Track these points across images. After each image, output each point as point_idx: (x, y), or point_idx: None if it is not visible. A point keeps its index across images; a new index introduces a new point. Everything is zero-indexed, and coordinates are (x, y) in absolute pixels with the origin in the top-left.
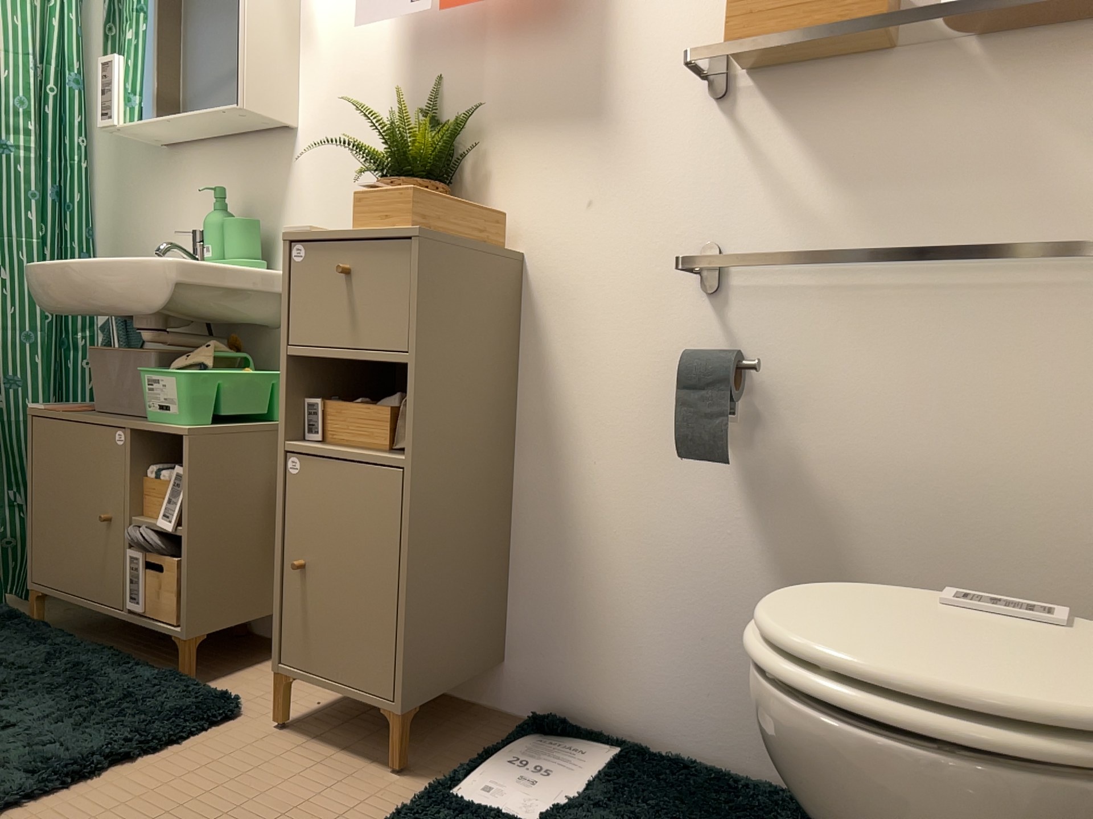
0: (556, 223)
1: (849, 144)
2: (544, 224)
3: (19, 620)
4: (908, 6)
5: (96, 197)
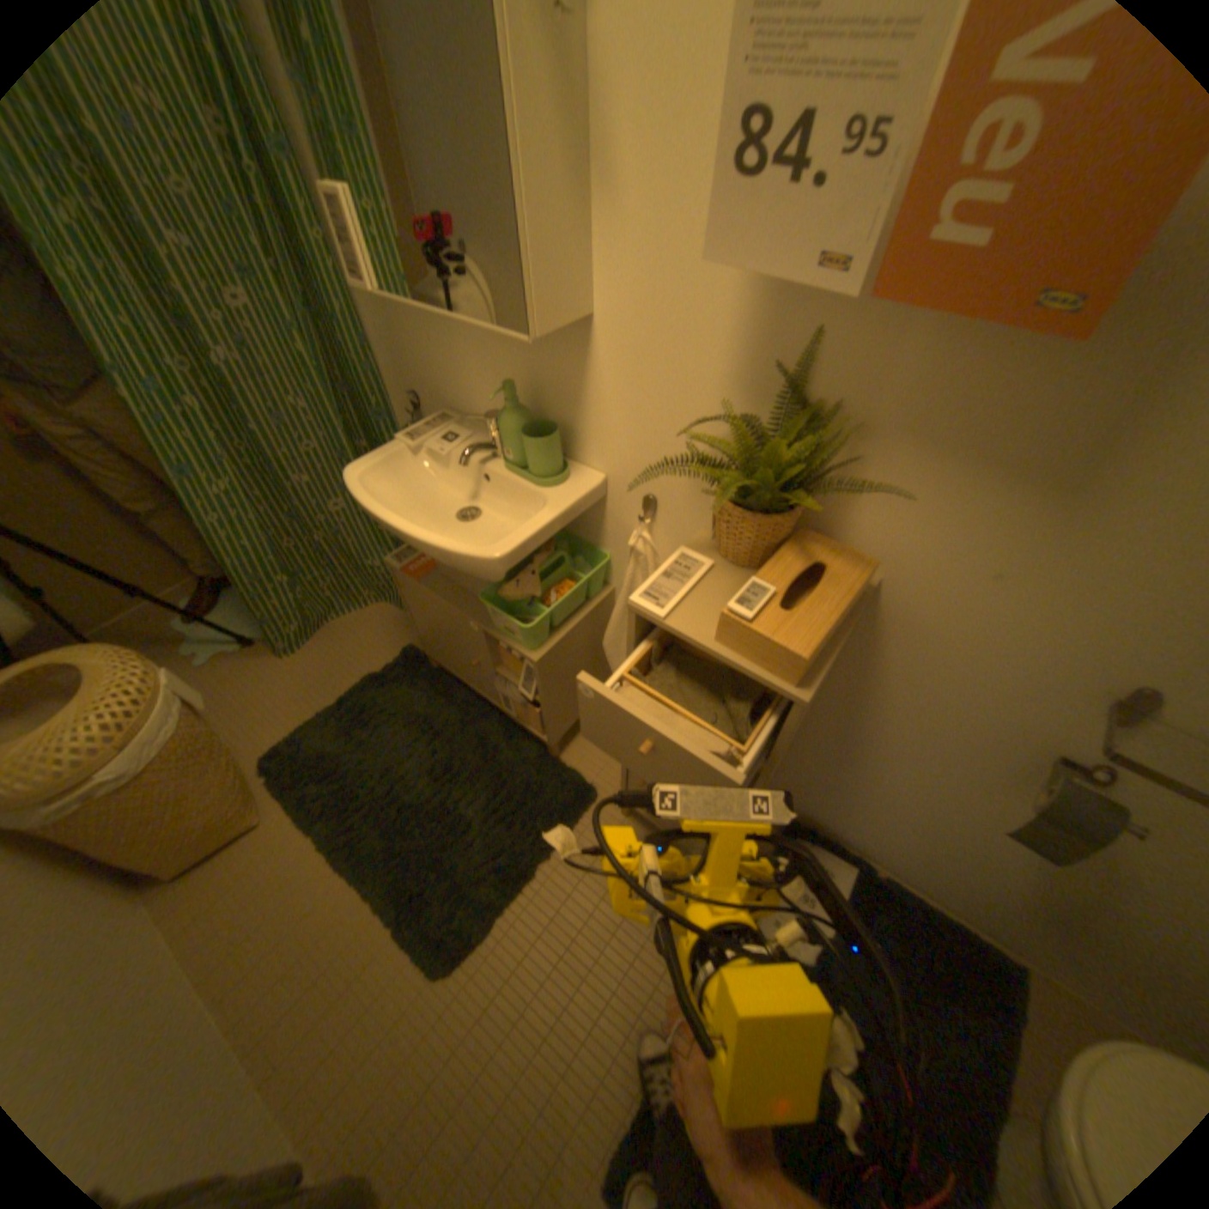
0: (941, 571)
1: None
2: (922, 564)
3: (421, 676)
4: None
5: (344, 288)
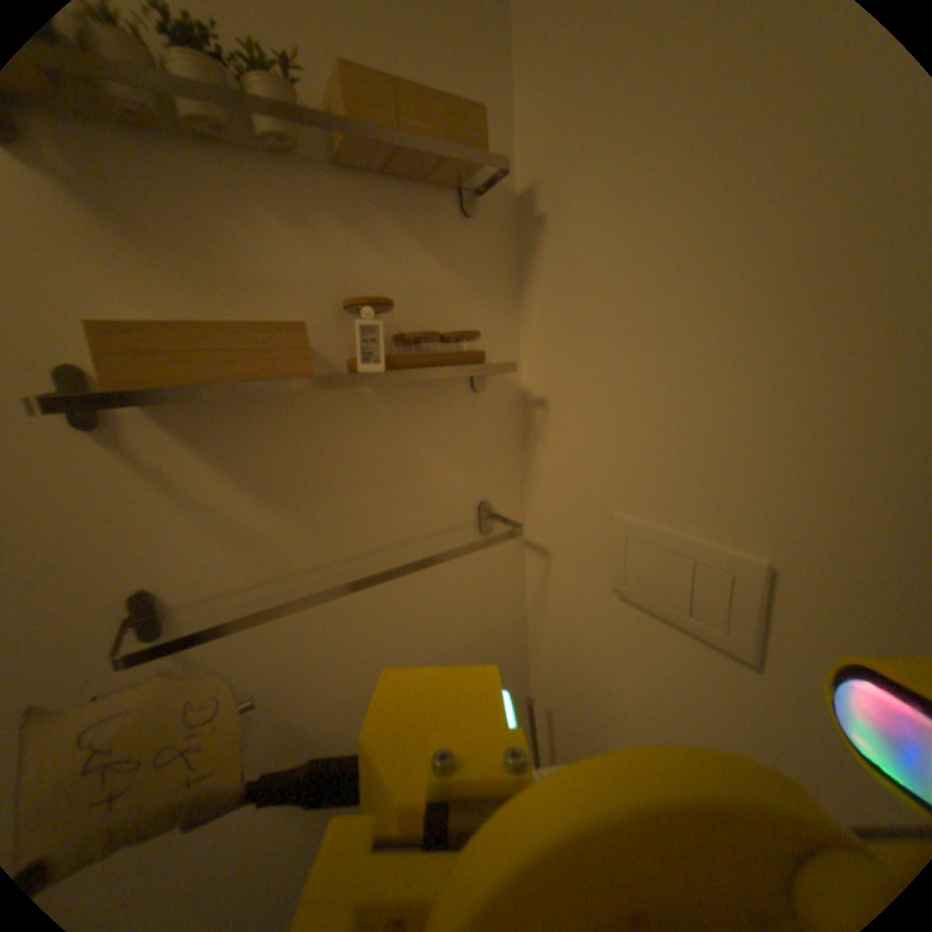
0: None
1: (288, 463)
2: None
3: None
4: (318, 338)
5: None
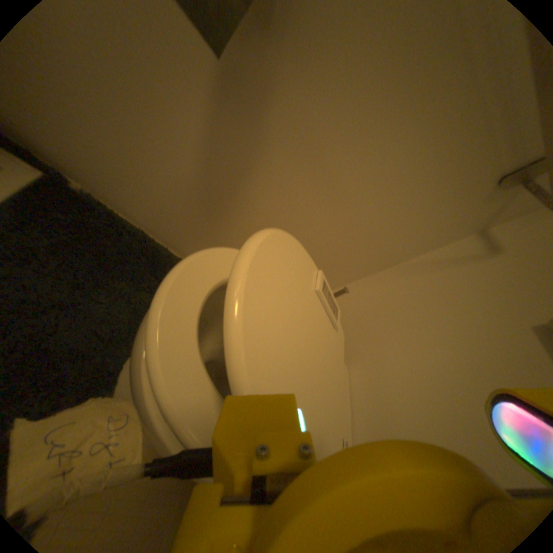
0: None
1: None
2: None
3: None
4: None
5: None
